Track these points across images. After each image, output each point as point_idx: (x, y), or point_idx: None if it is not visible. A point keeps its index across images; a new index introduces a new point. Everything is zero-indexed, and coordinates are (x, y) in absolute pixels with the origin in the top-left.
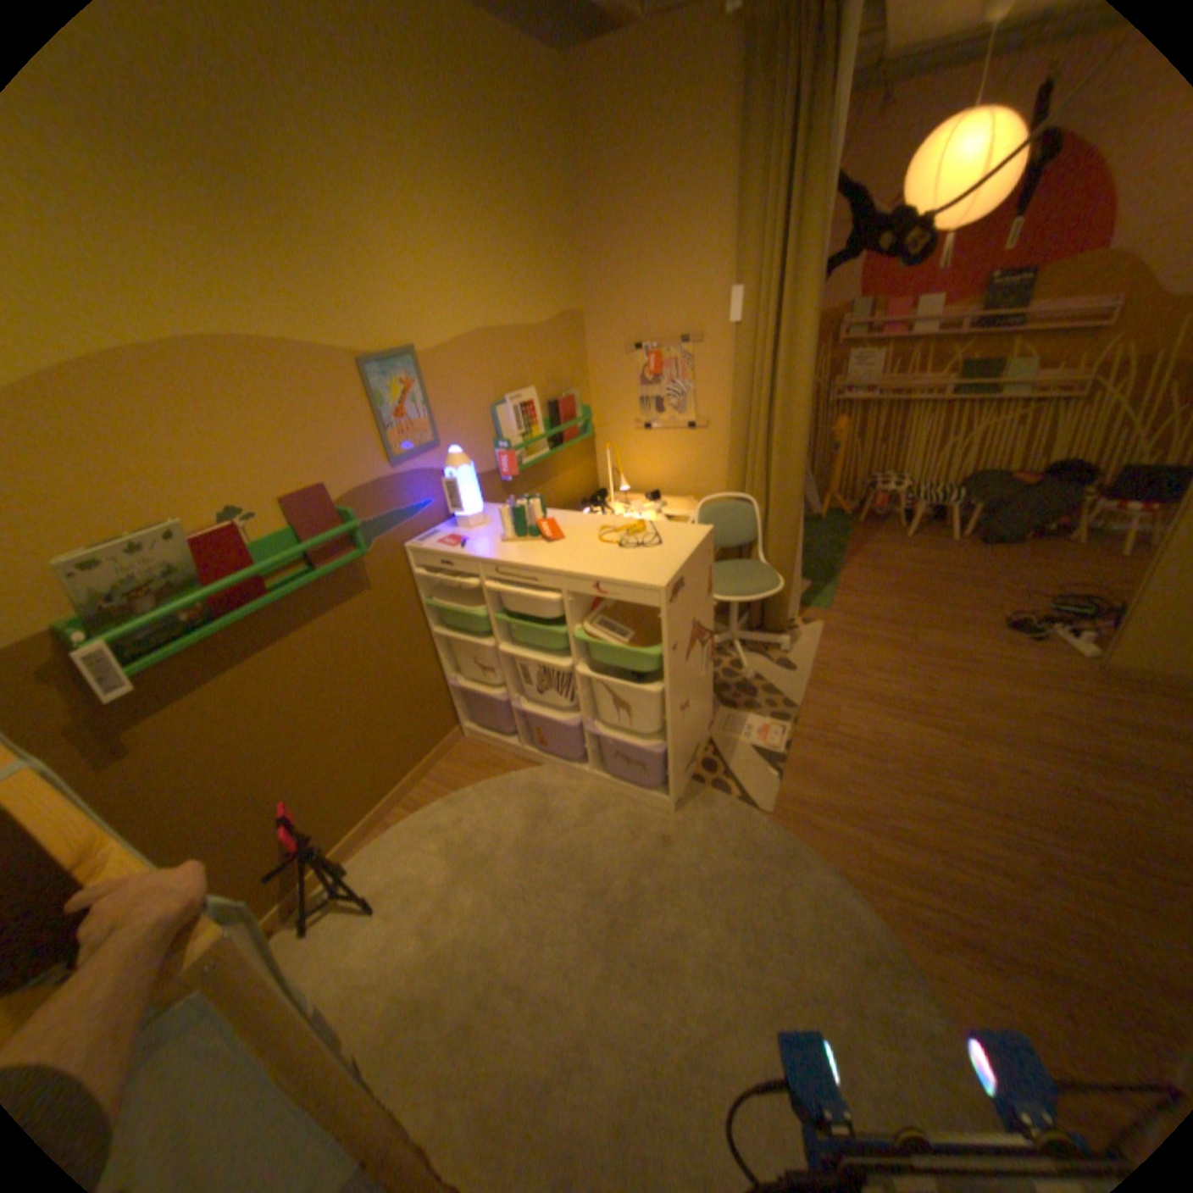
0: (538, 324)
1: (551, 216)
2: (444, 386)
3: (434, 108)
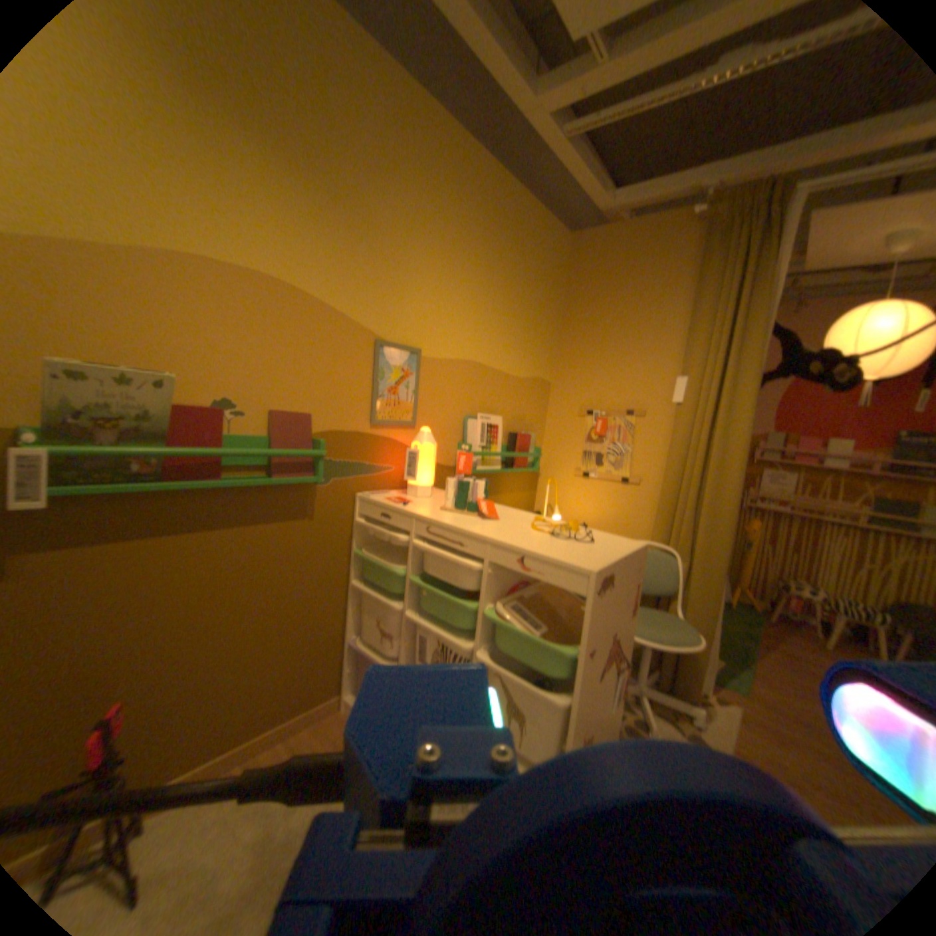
0: (518, 377)
1: (545, 315)
2: (435, 388)
3: (487, 225)
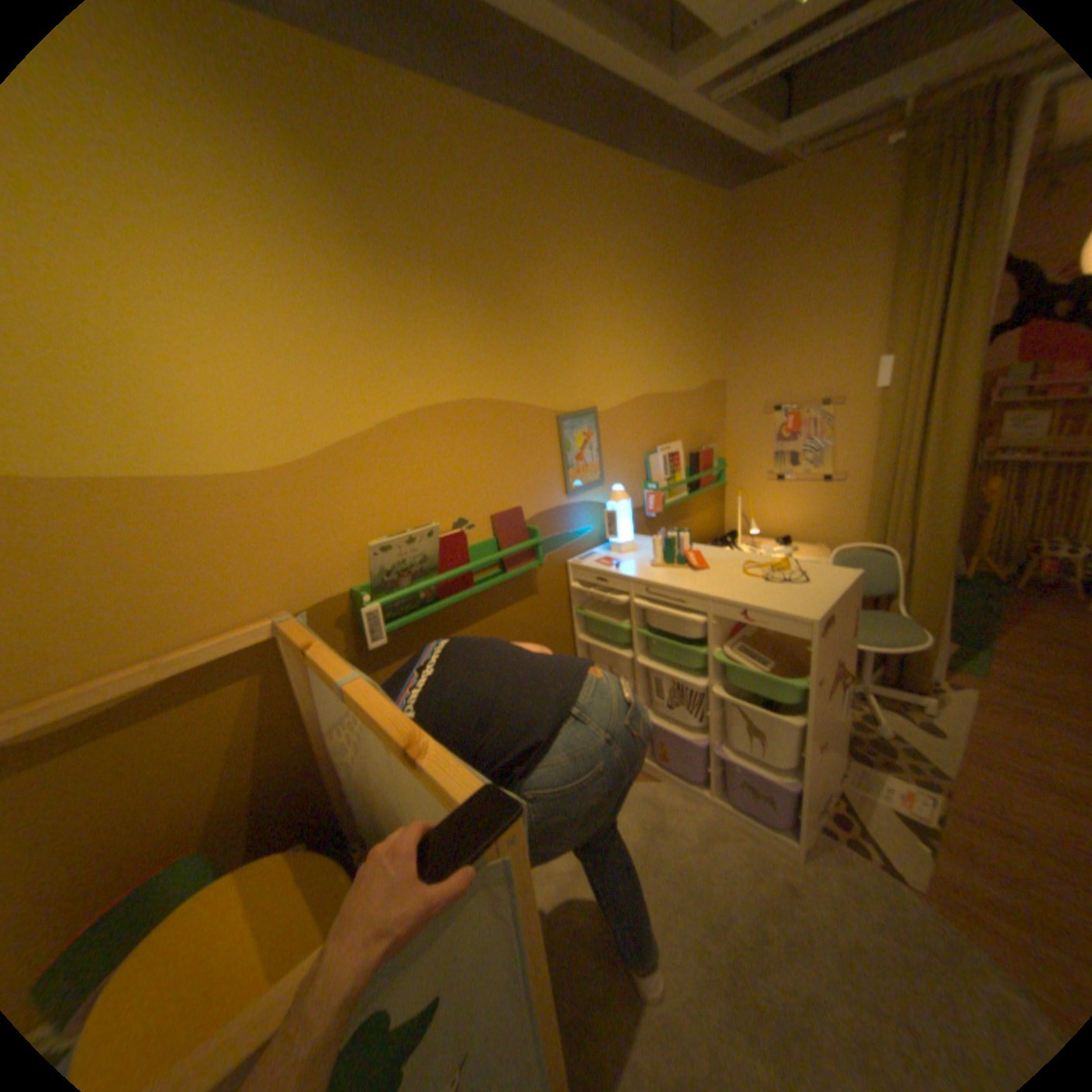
0: (689, 390)
1: (708, 307)
2: (613, 437)
3: (634, 240)
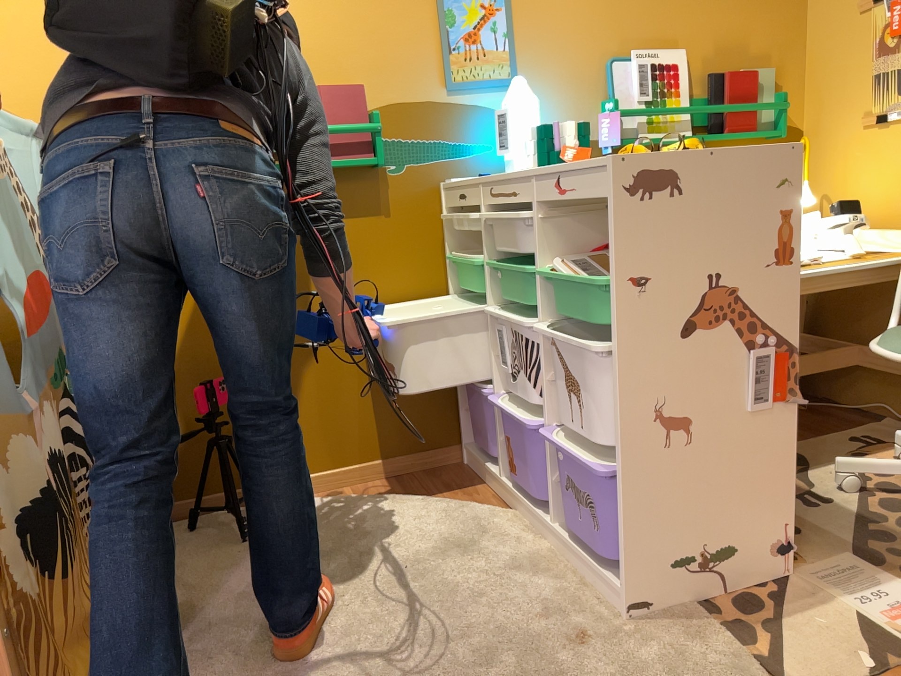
0: None
1: None
2: (541, 23)
3: None
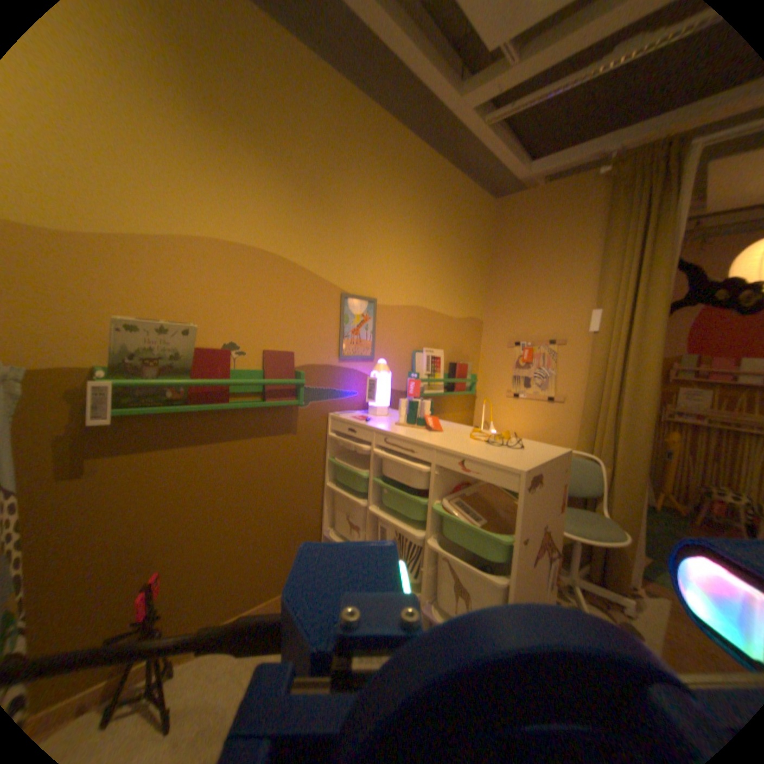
0: (455, 317)
1: (476, 266)
2: (388, 328)
3: (425, 198)
